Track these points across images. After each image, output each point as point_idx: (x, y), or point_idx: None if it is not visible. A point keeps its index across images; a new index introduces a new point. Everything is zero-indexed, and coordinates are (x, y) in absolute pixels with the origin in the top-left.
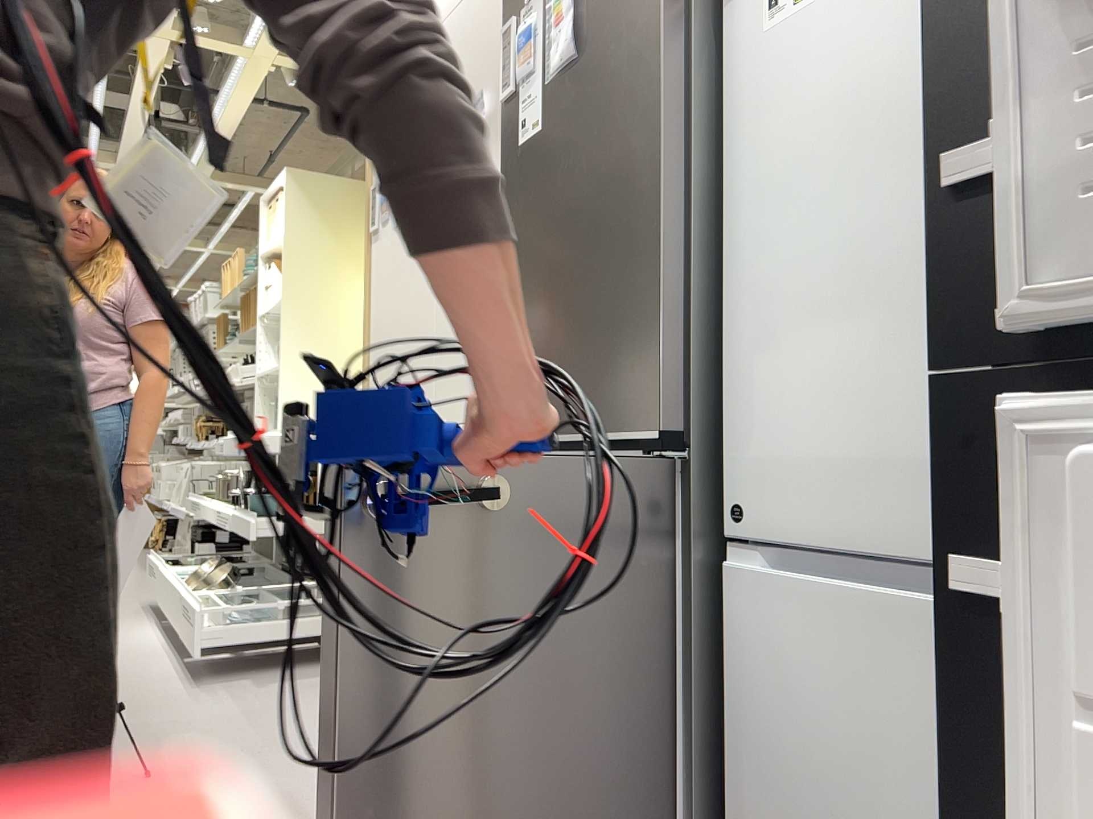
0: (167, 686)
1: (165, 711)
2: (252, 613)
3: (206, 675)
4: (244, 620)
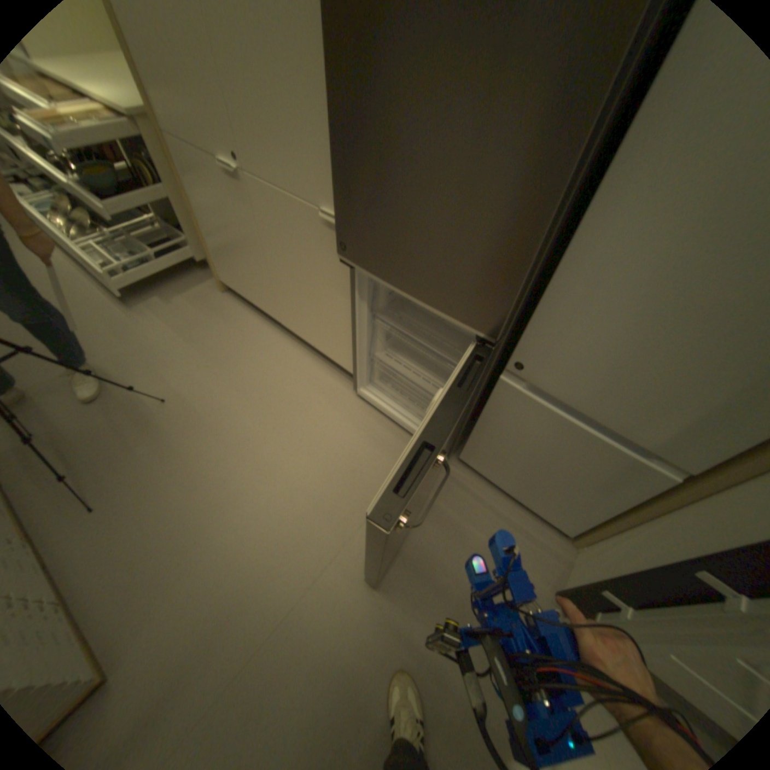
0: (108, 312)
1: (126, 337)
2: (129, 254)
3: (126, 297)
4: (127, 259)
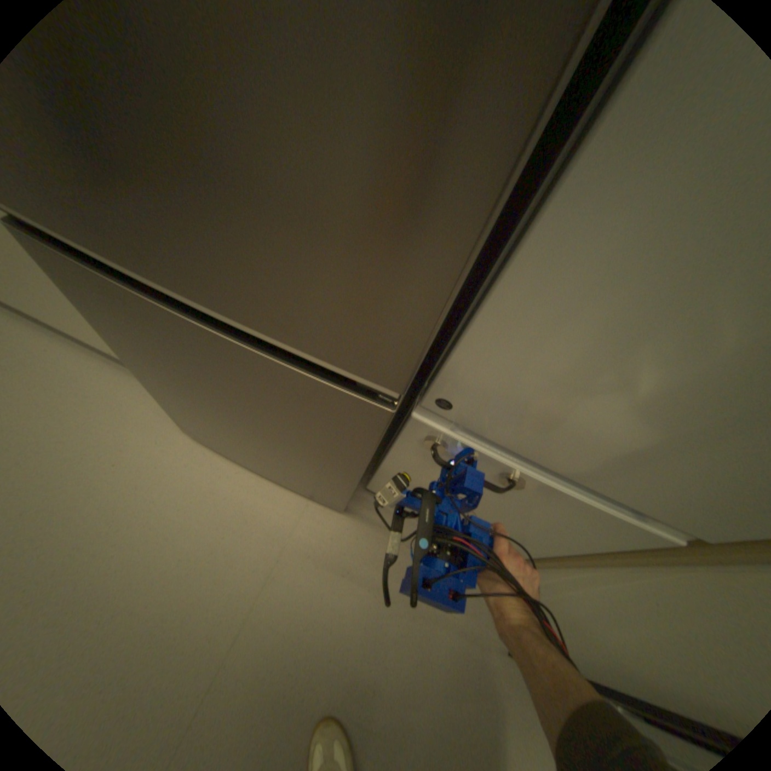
0: None
1: None
2: None
3: None
4: None
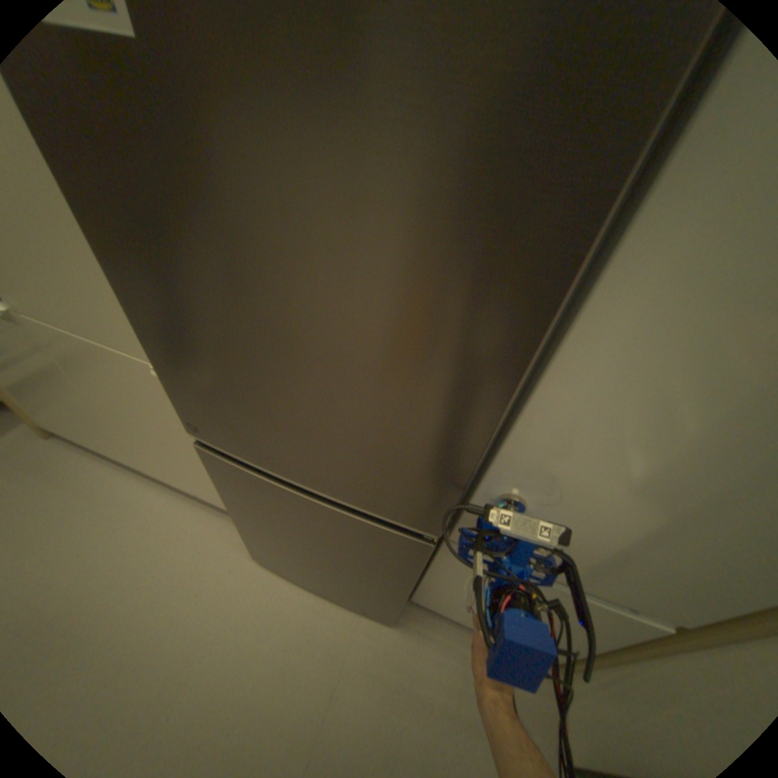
0: None
1: None
2: None
3: None
4: None
